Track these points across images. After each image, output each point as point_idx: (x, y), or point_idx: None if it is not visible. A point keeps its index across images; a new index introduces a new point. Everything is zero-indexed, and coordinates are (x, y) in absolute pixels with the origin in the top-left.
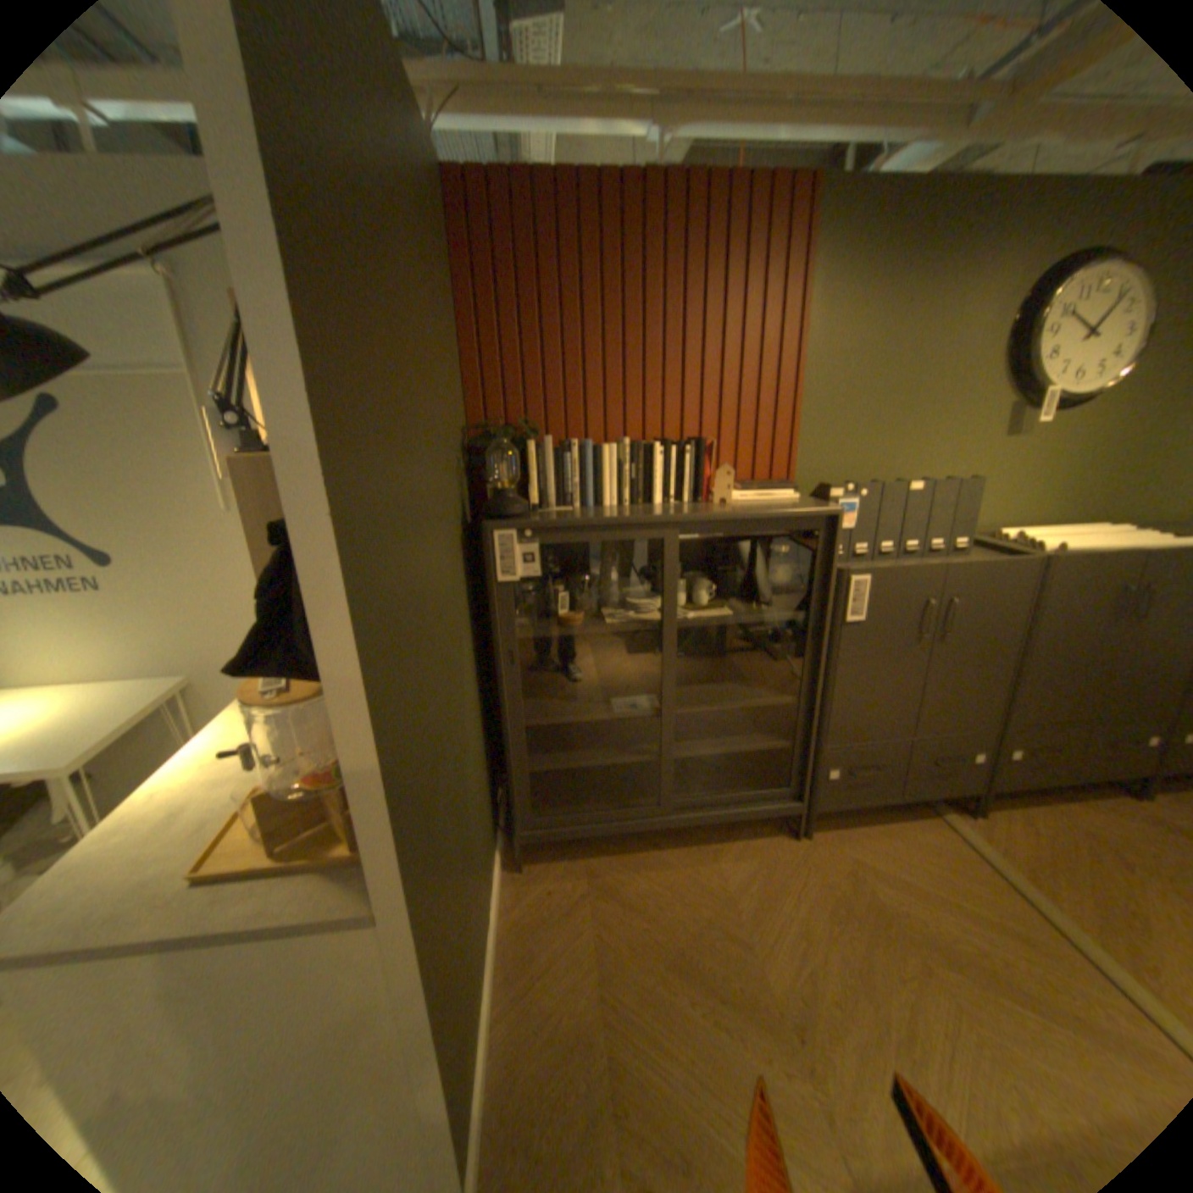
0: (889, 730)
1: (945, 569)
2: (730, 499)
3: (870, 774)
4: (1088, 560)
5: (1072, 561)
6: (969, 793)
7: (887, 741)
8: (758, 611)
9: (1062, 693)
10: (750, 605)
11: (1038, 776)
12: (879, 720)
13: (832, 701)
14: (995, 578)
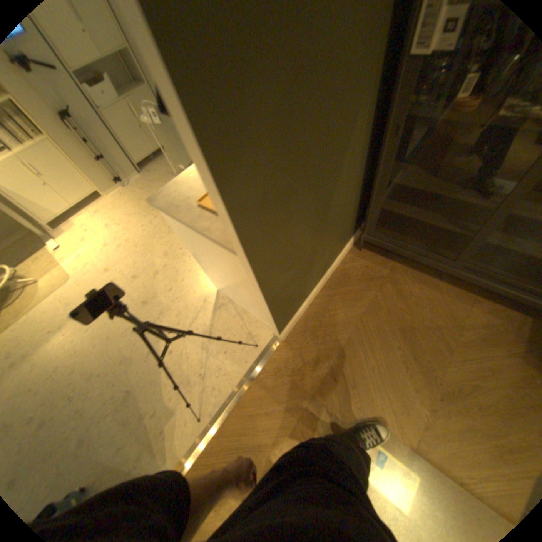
0: None
1: None
2: None
3: None
4: None
5: None
6: None
7: None
8: None
9: None
10: None
11: None
12: None
13: None
14: None
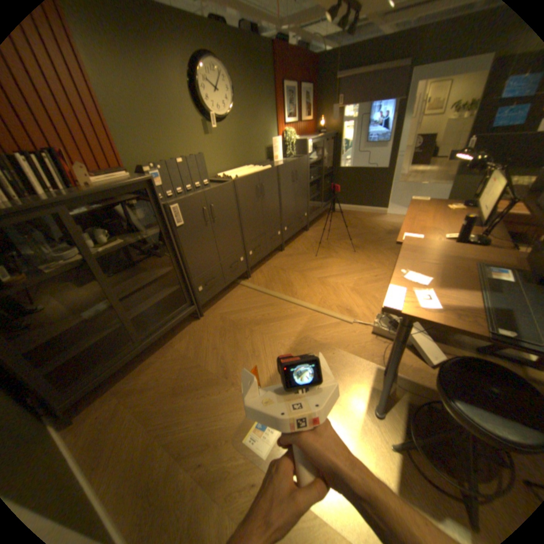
0: (211, 262)
1: (204, 194)
2: (91, 182)
3: (212, 281)
4: (244, 179)
5: (240, 181)
6: (243, 271)
7: (212, 267)
8: (137, 235)
9: (254, 227)
10: (131, 234)
11: (258, 257)
12: (206, 260)
13: (187, 261)
14: (221, 193)
